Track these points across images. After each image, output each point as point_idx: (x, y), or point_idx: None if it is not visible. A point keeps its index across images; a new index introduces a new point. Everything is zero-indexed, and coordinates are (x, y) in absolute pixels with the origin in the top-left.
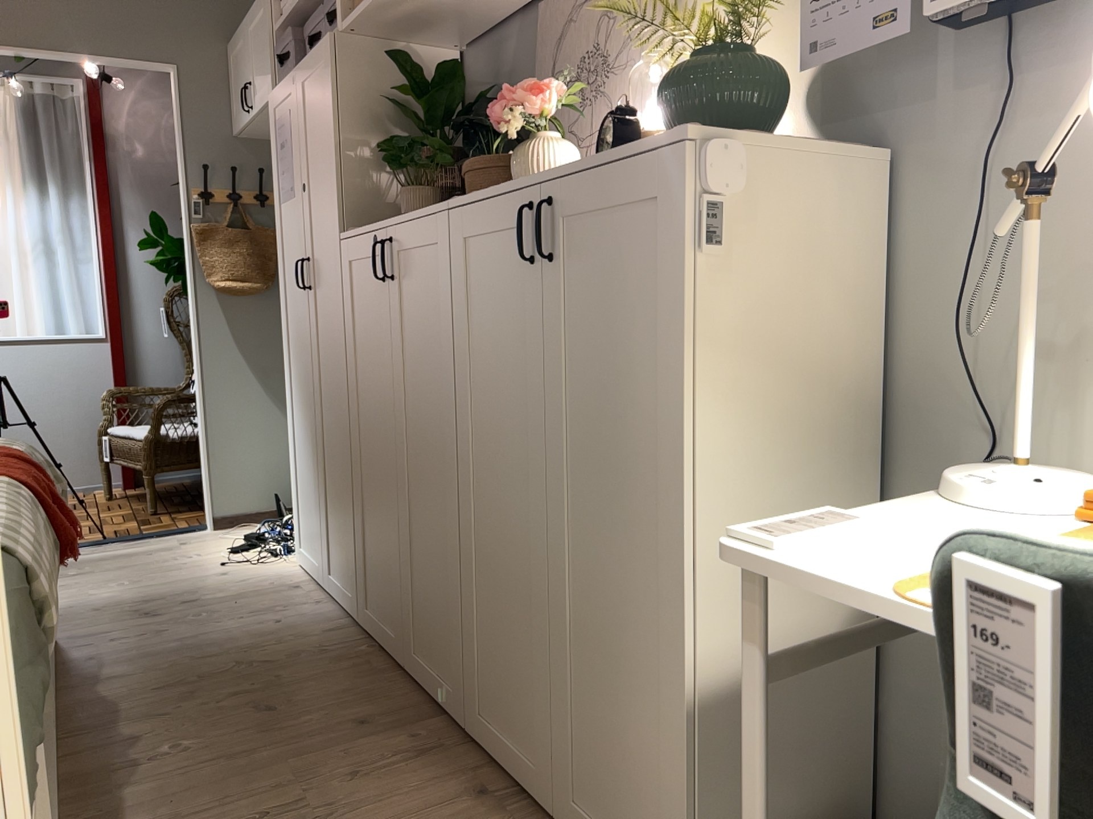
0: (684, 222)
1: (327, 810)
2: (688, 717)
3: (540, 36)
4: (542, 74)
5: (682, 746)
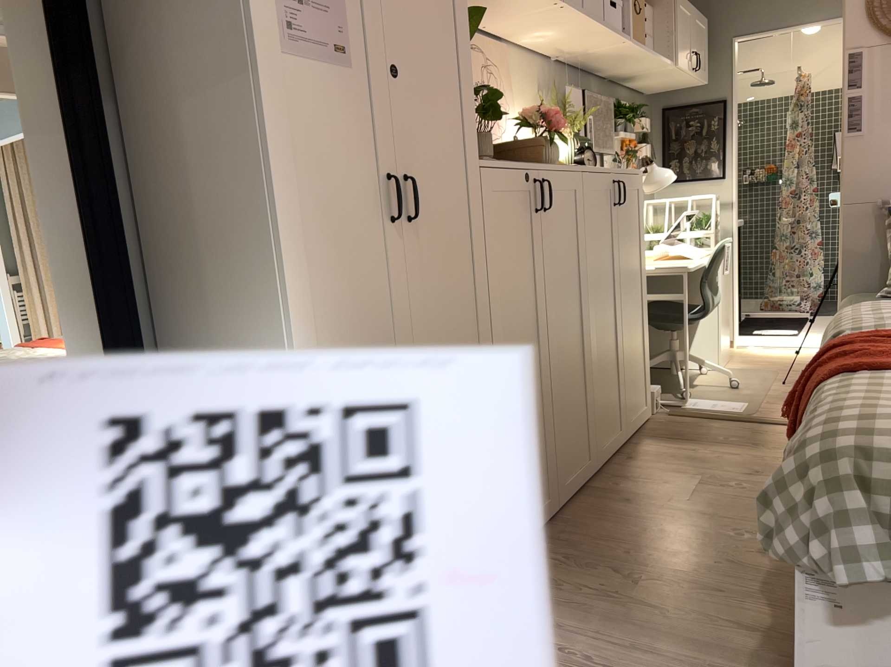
0: (639, 195)
1: (688, 478)
2: (646, 338)
3: None
4: None
5: (645, 348)
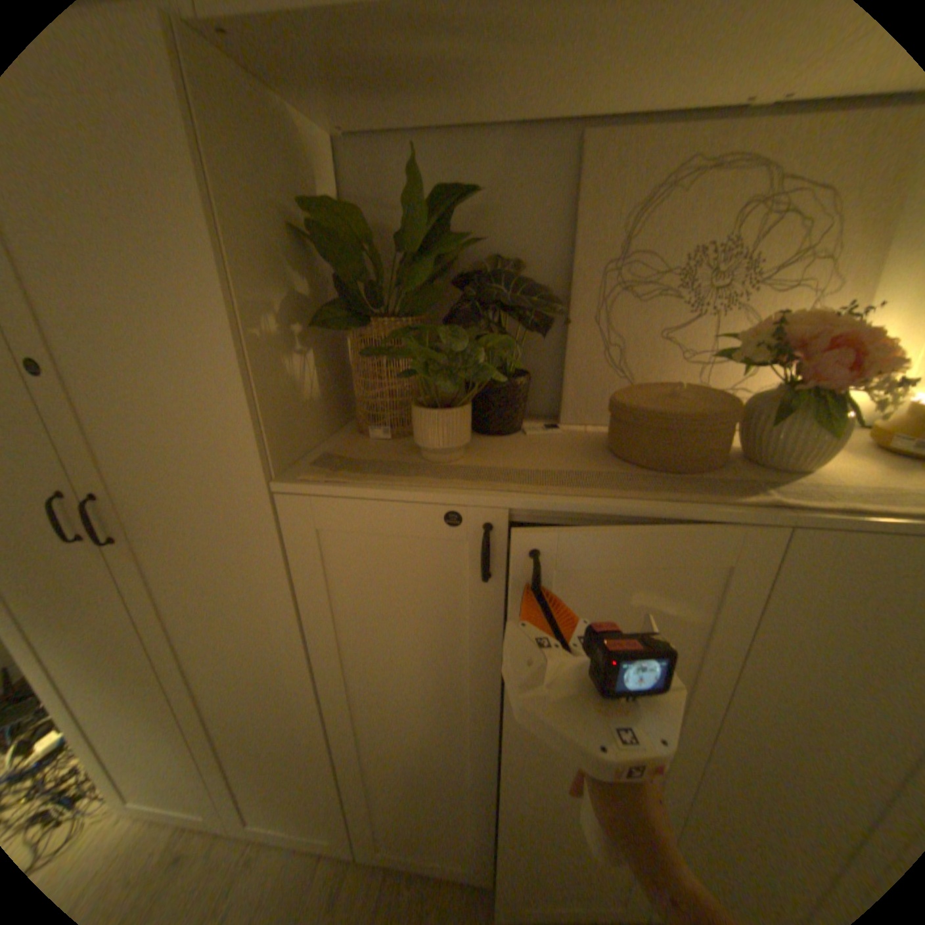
0: None
1: None
2: None
3: (590, 185)
4: (596, 243)
5: None
